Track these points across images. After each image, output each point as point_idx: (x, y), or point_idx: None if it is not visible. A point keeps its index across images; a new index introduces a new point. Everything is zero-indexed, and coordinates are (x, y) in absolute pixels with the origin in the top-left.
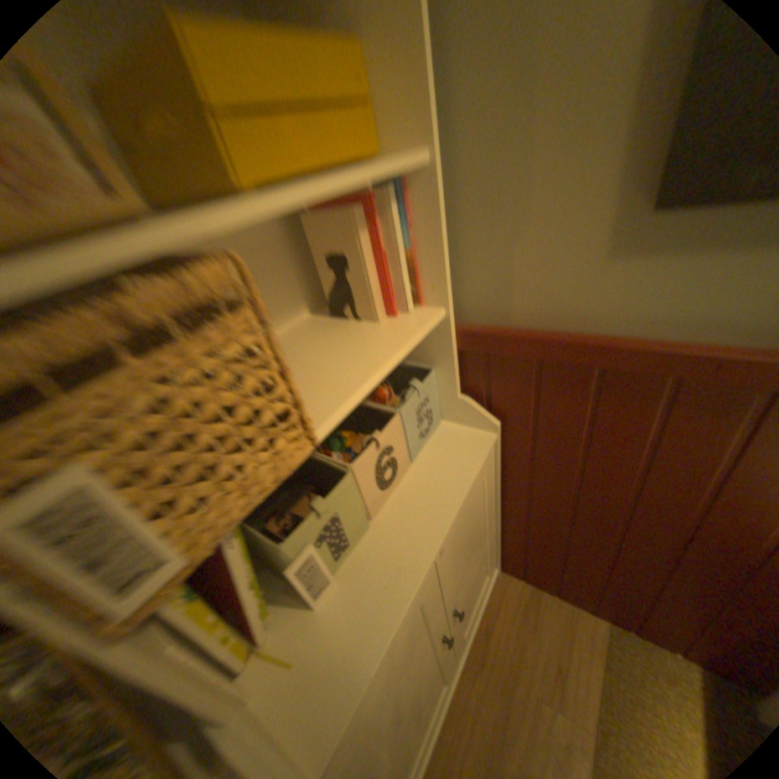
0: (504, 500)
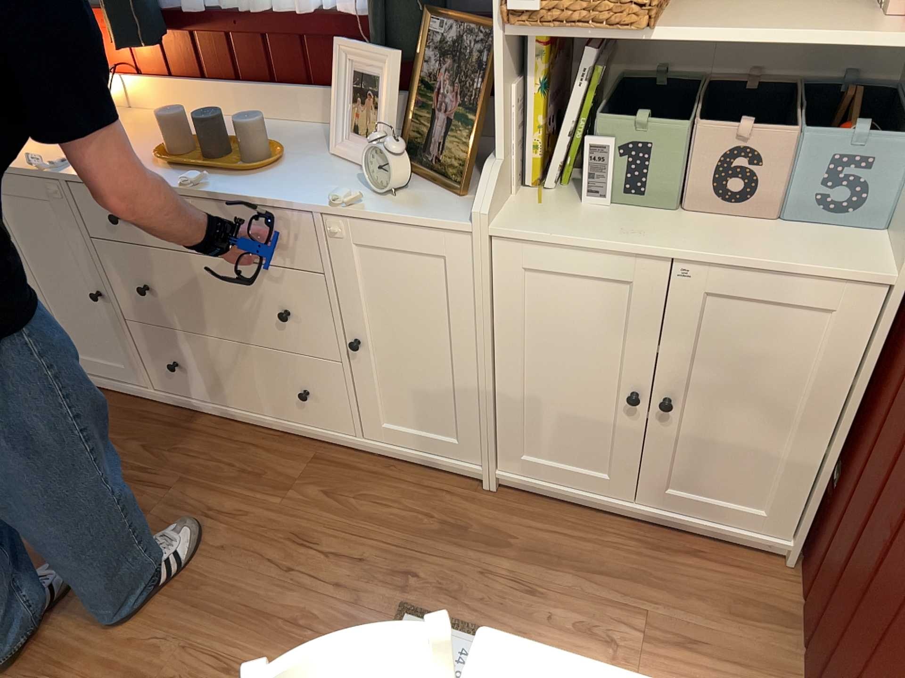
0: (852, 425)
